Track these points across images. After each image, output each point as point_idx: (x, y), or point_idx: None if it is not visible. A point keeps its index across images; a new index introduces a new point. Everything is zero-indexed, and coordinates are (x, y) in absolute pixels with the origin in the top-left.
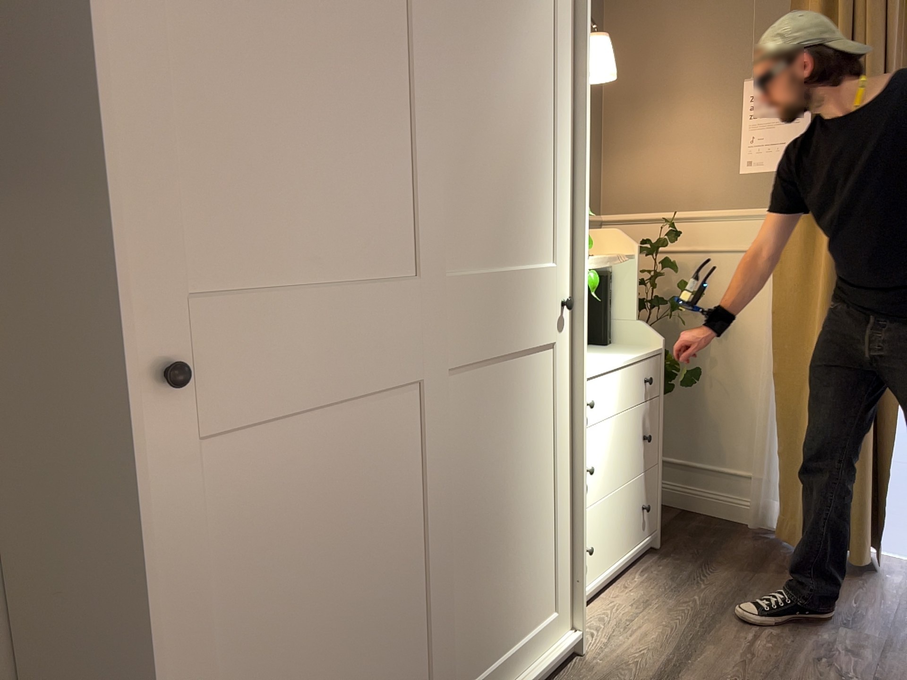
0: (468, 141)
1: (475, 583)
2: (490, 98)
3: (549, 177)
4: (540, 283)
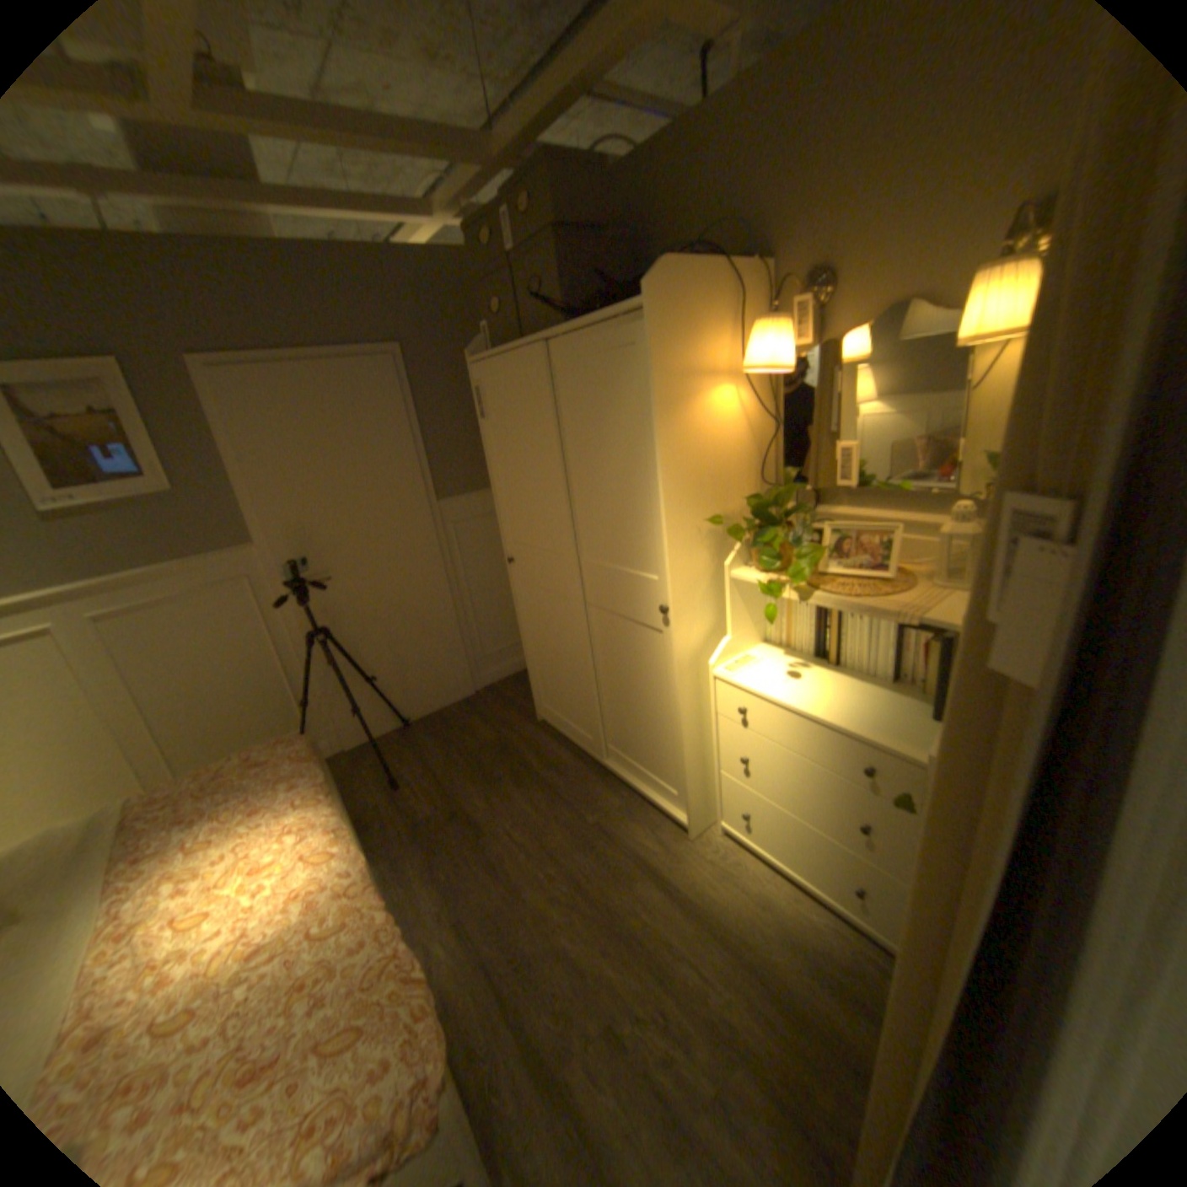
0: (589, 497)
1: (616, 713)
2: (598, 472)
3: (646, 519)
4: (642, 588)
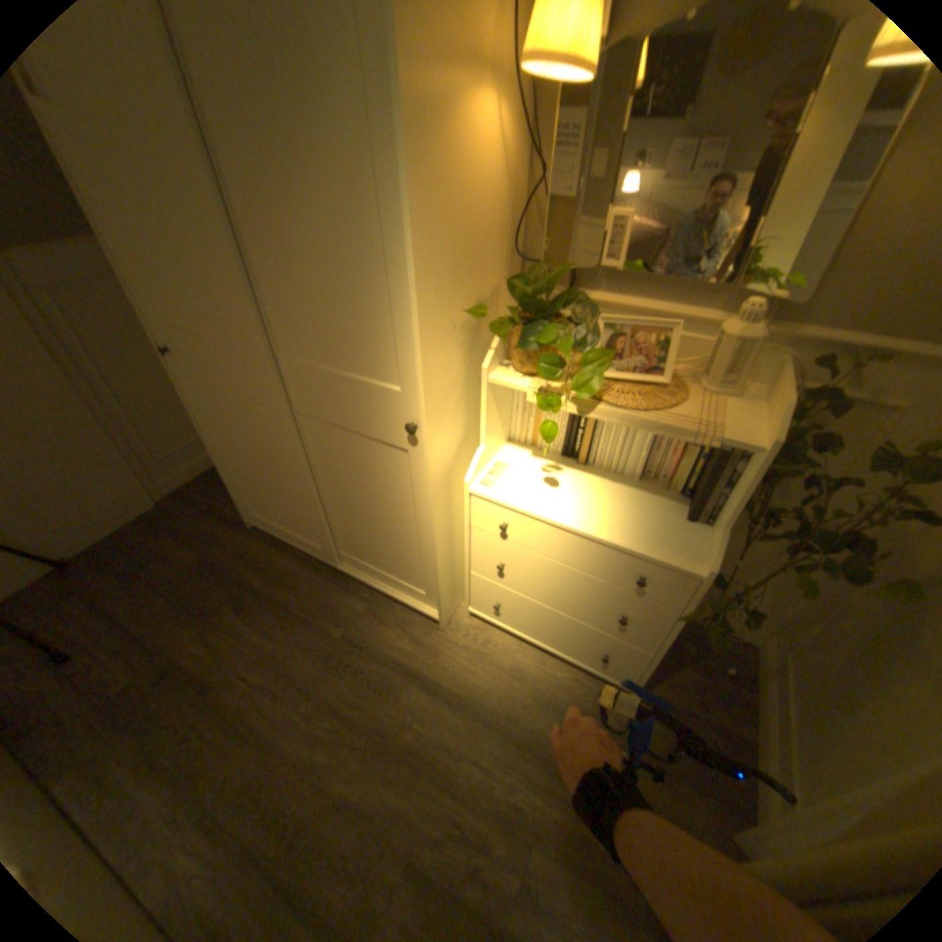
0: (278, 264)
1: (348, 524)
2: (290, 223)
3: (381, 306)
4: (378, 398)
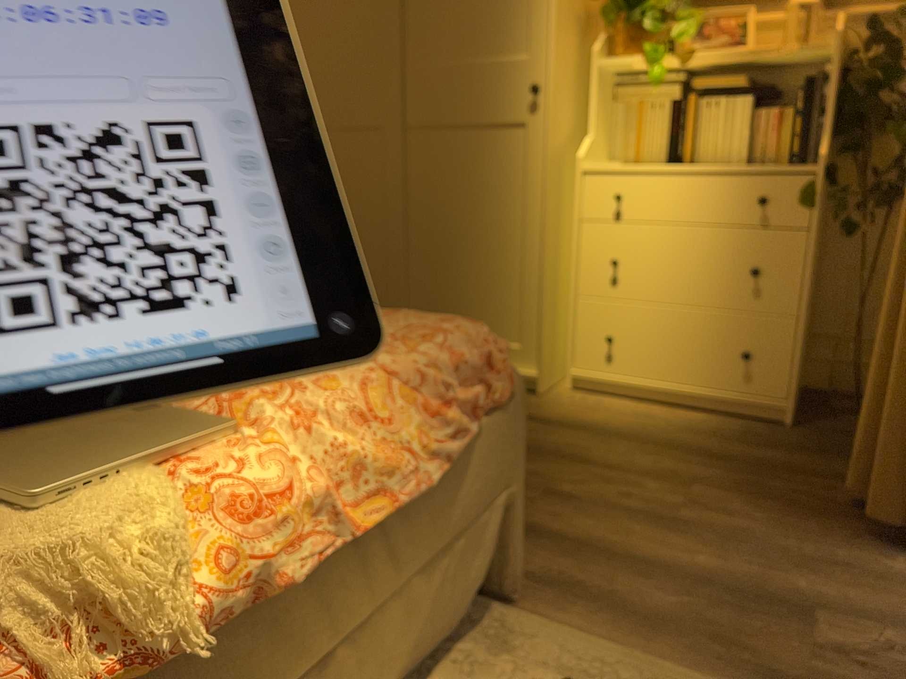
0: None
1: (433, 272)
2: None
3: None
4: (504, 73)
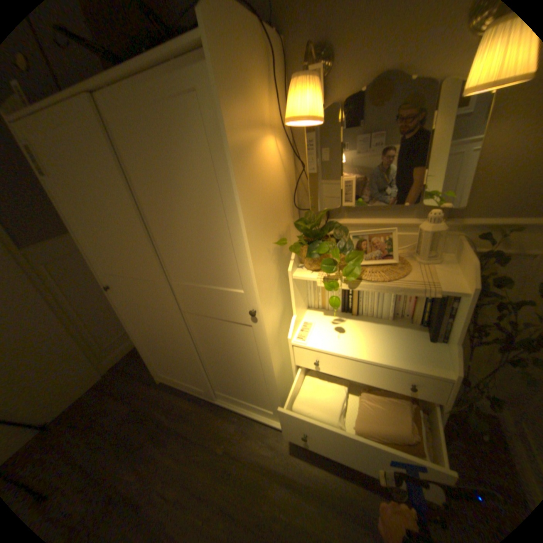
0: (167, 235)
1: (218, 374)
2: (173, 214)
3: (227, 248)
4: (230, 298)
